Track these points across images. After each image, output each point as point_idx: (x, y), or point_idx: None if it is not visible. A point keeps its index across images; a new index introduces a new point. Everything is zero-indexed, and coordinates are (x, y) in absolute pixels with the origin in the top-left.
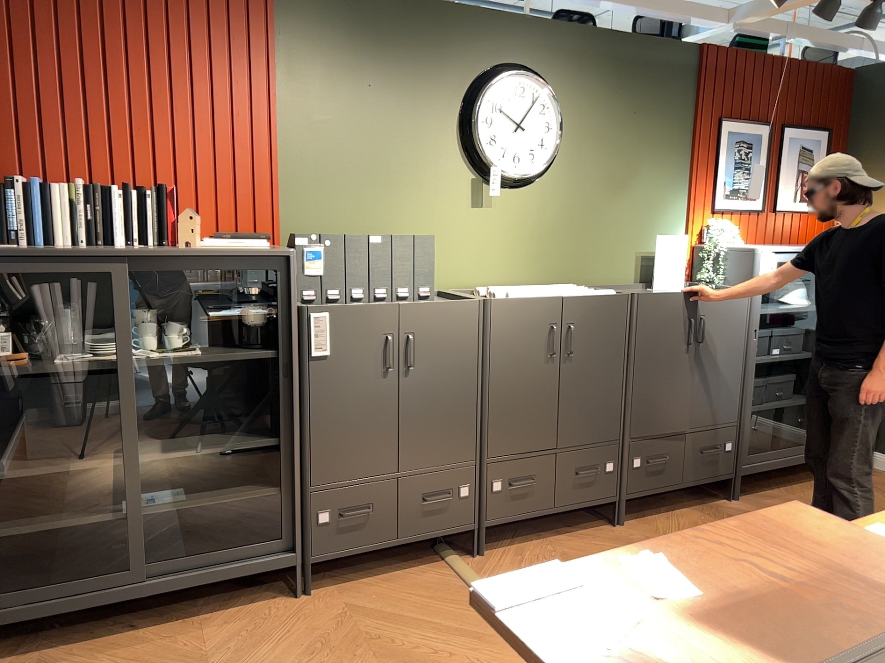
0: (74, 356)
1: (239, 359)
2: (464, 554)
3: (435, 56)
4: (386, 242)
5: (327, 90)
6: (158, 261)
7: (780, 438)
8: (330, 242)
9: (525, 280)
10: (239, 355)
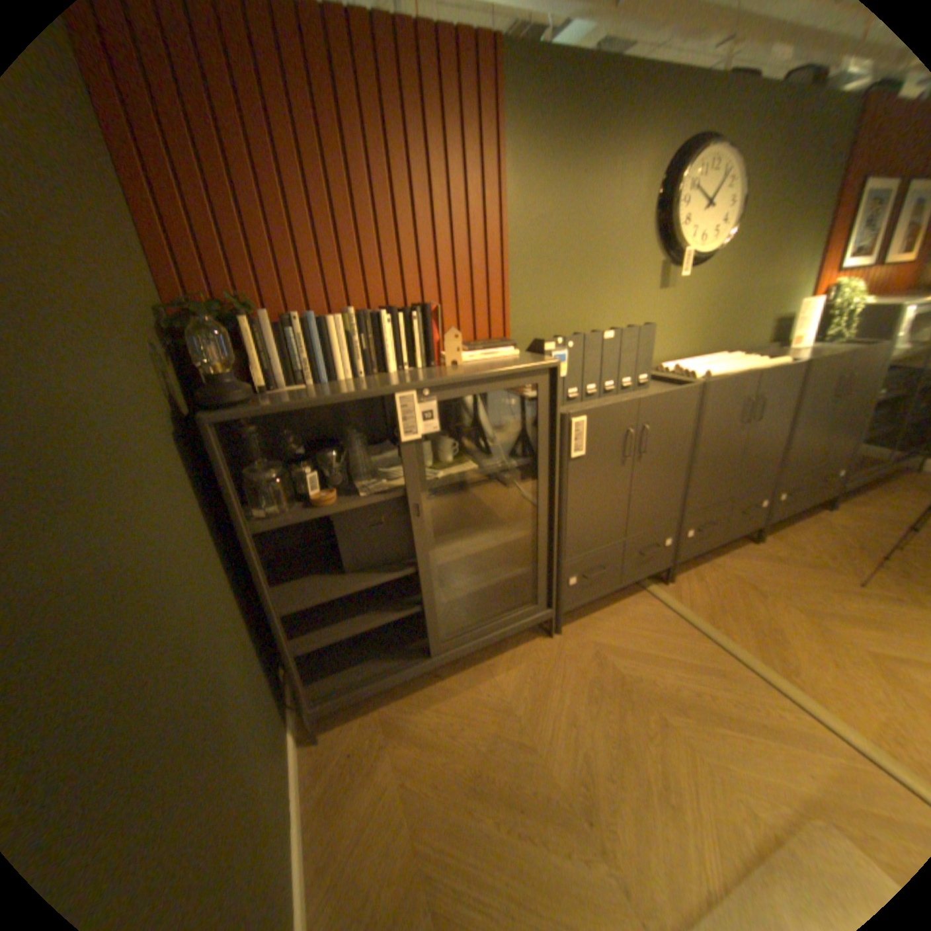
0: (370, 484)
1: (511, 467)
2: (658, 582)
3: (644, 128)
4: (618, 337)
5: (548, 179)
6: (444, 389)
7: (866, 458)
8: (573, 344)
9: (692, 352)
10: (511, 464)
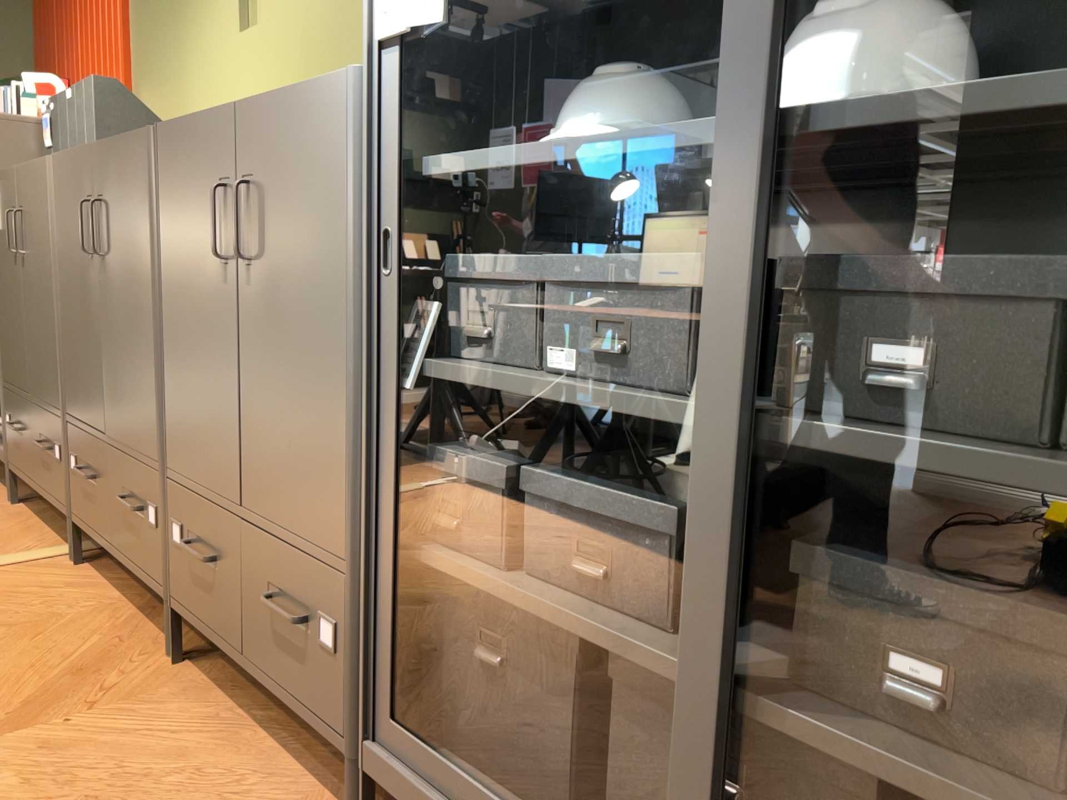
0: None
1: None
2: (88, 556)
3: None
4: (74, 99)
5: None
6: None
7: None
8: (55, 108)
9: None
10: None
